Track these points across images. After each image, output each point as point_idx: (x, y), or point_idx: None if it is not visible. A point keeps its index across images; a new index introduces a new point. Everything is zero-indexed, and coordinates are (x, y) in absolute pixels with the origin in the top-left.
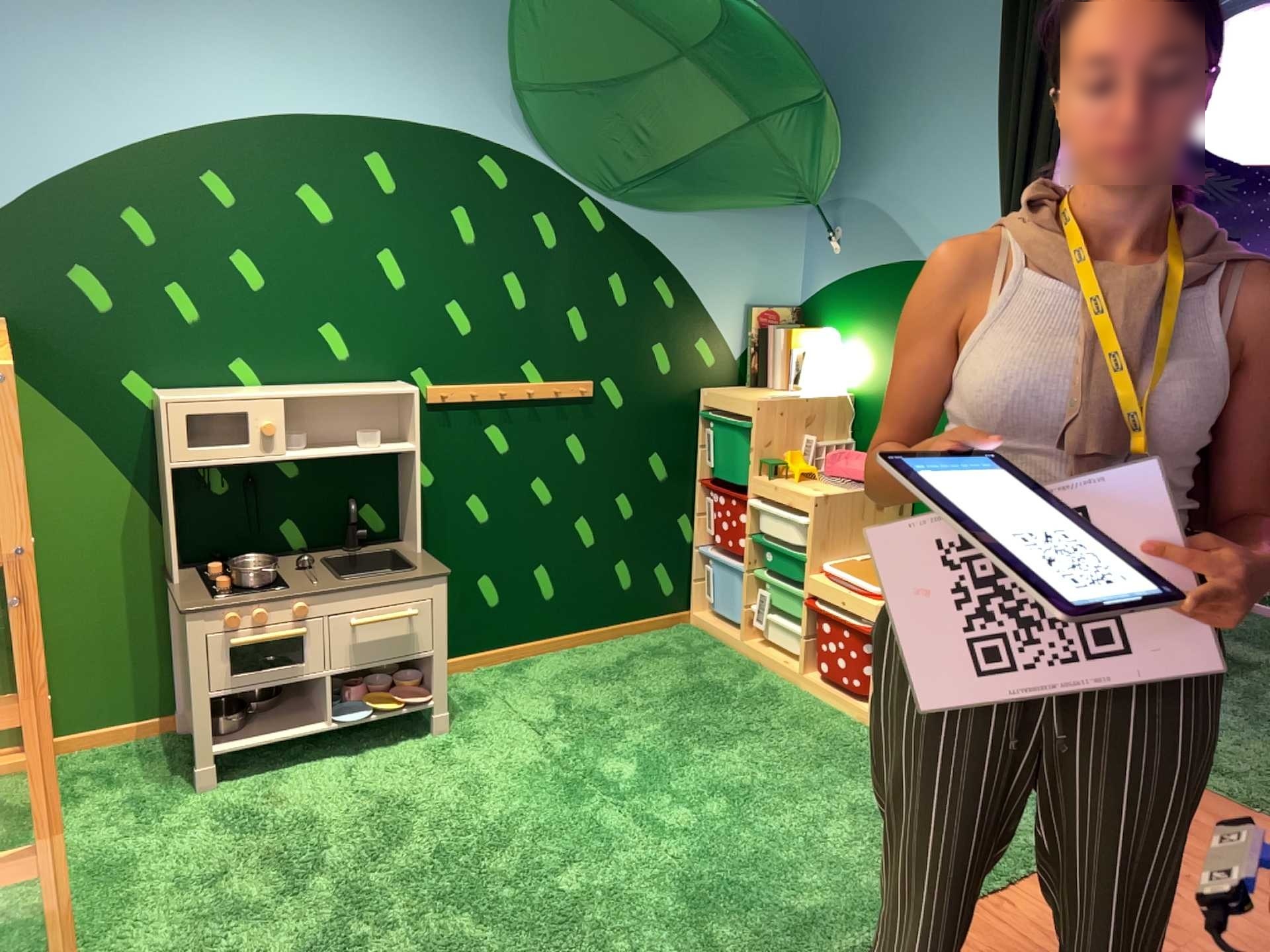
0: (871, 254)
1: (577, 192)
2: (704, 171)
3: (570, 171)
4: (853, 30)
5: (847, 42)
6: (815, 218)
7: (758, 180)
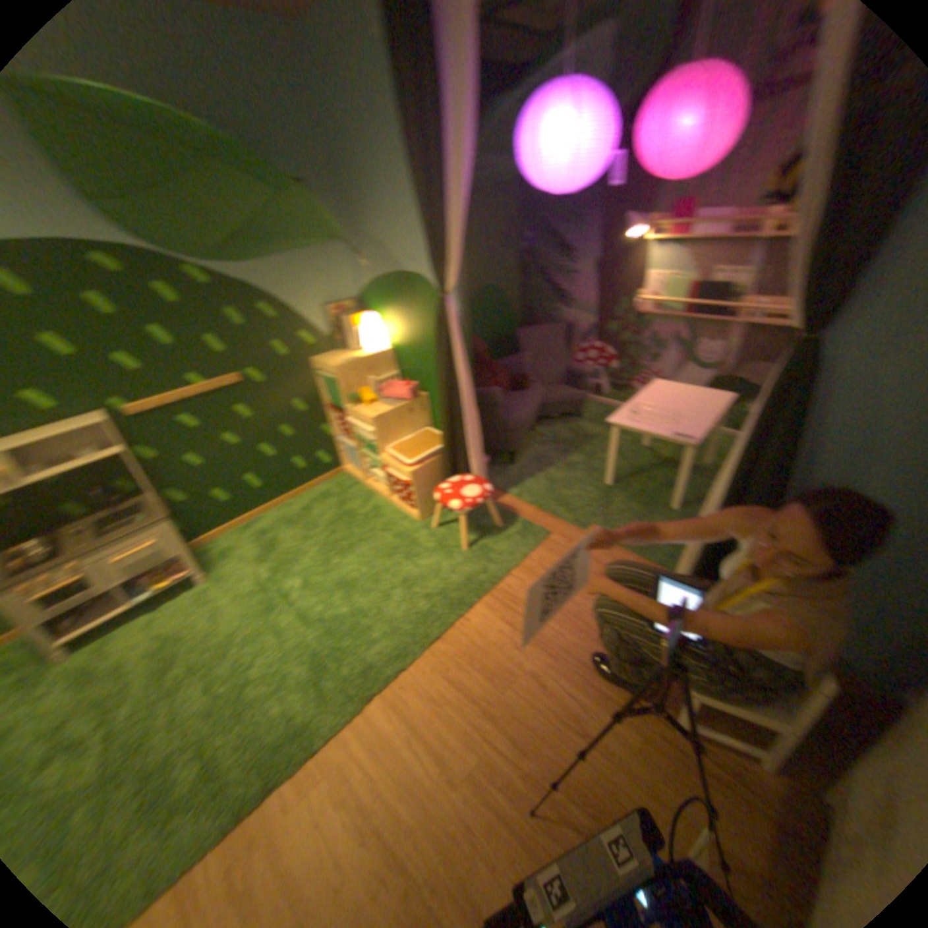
0: (380, 265)
1: (171, 259)
2: (260, 226)
3: (157, 246)
4: (332, 105)
5: (332, 114)
6: (344, 245)
7: (298, 227)
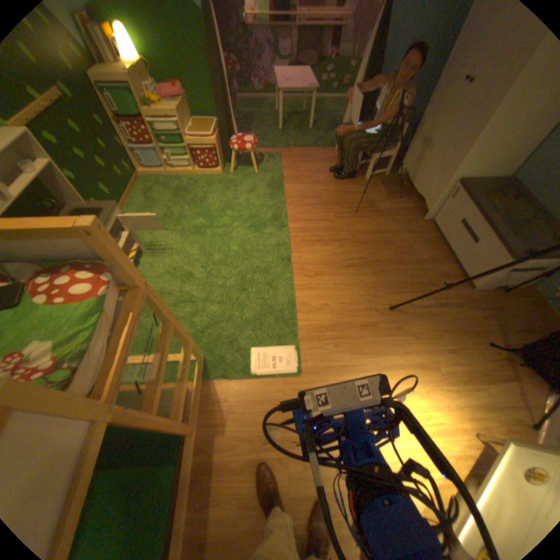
0: None
1: None
2: None
3: None
4: None
5: None
6: None
7: None
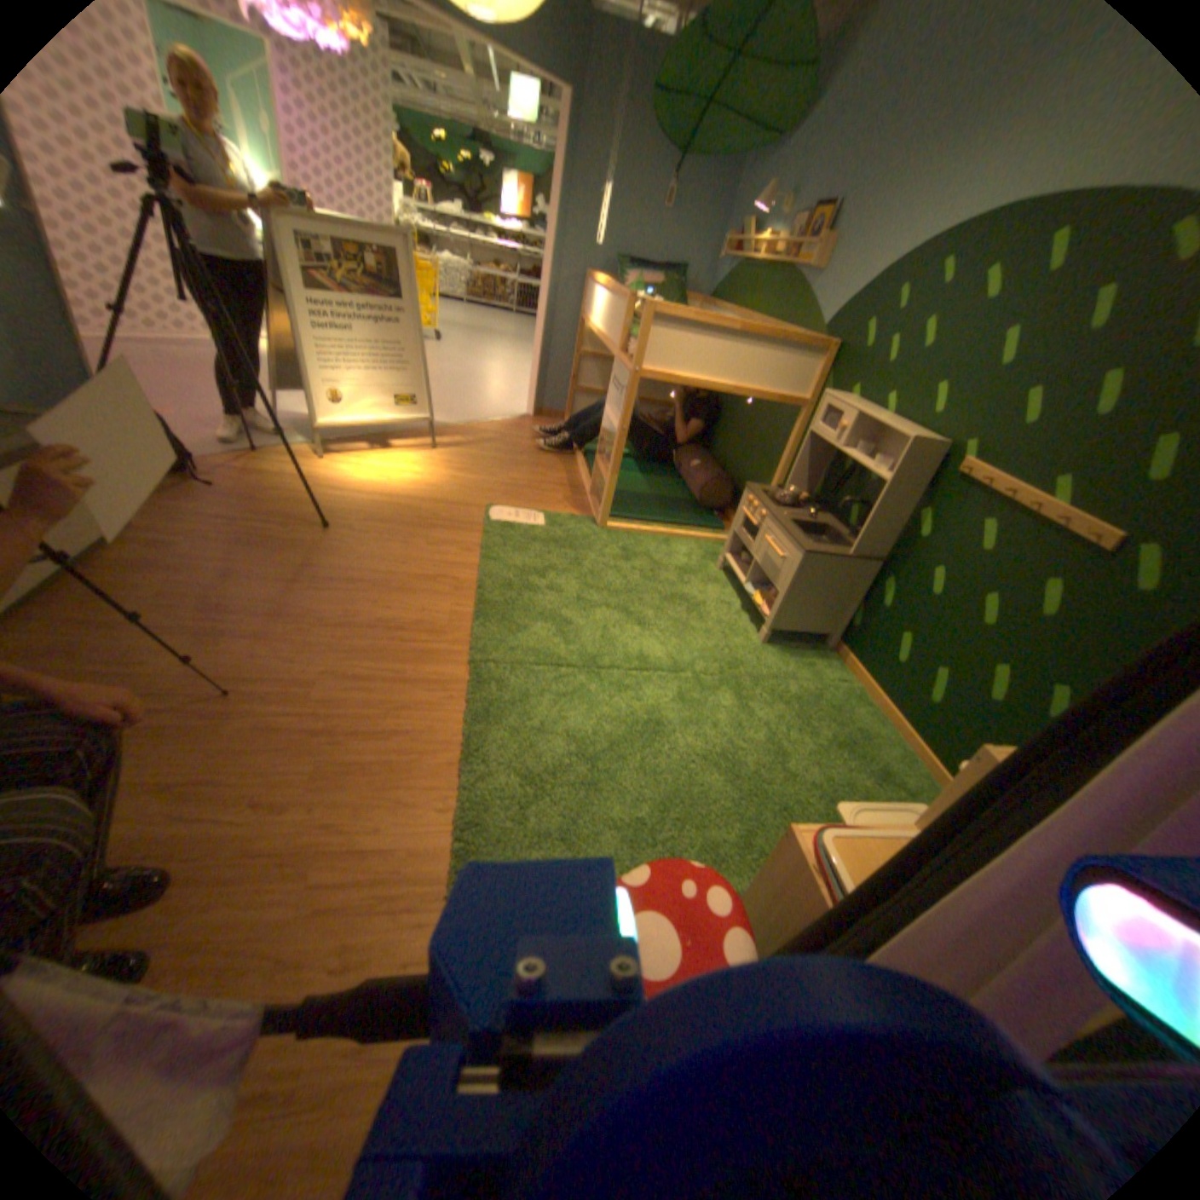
0: None
1: None
2: None
3: None
4: None
5: None
6: None
7: None
